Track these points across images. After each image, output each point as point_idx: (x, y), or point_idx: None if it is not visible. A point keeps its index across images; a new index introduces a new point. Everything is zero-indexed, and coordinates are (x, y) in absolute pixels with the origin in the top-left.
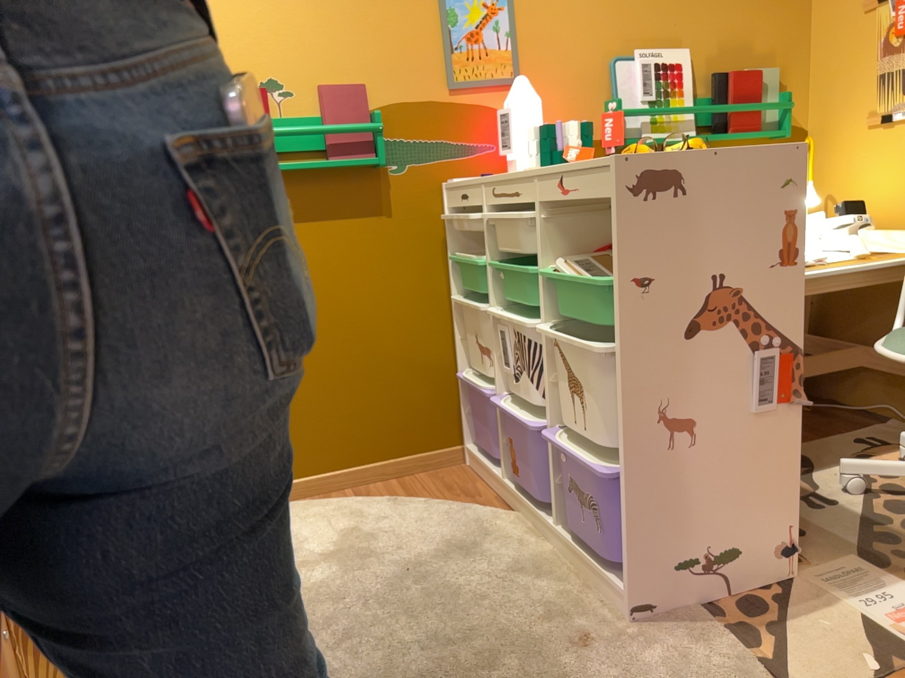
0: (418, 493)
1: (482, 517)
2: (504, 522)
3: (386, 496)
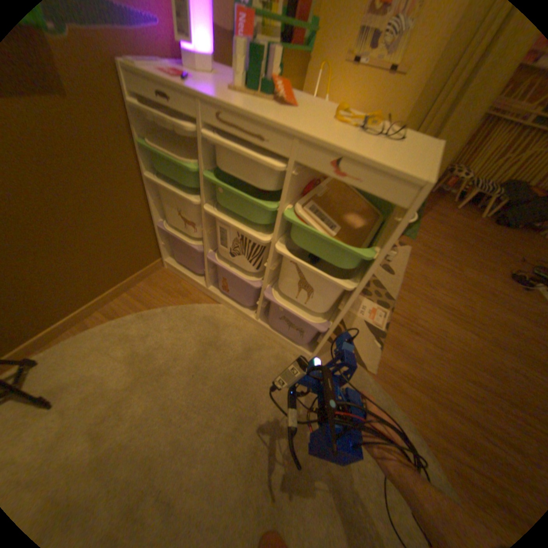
0: (153, 301)
1: (207, 312)
2: (220, 313)
3: (133, 312)
